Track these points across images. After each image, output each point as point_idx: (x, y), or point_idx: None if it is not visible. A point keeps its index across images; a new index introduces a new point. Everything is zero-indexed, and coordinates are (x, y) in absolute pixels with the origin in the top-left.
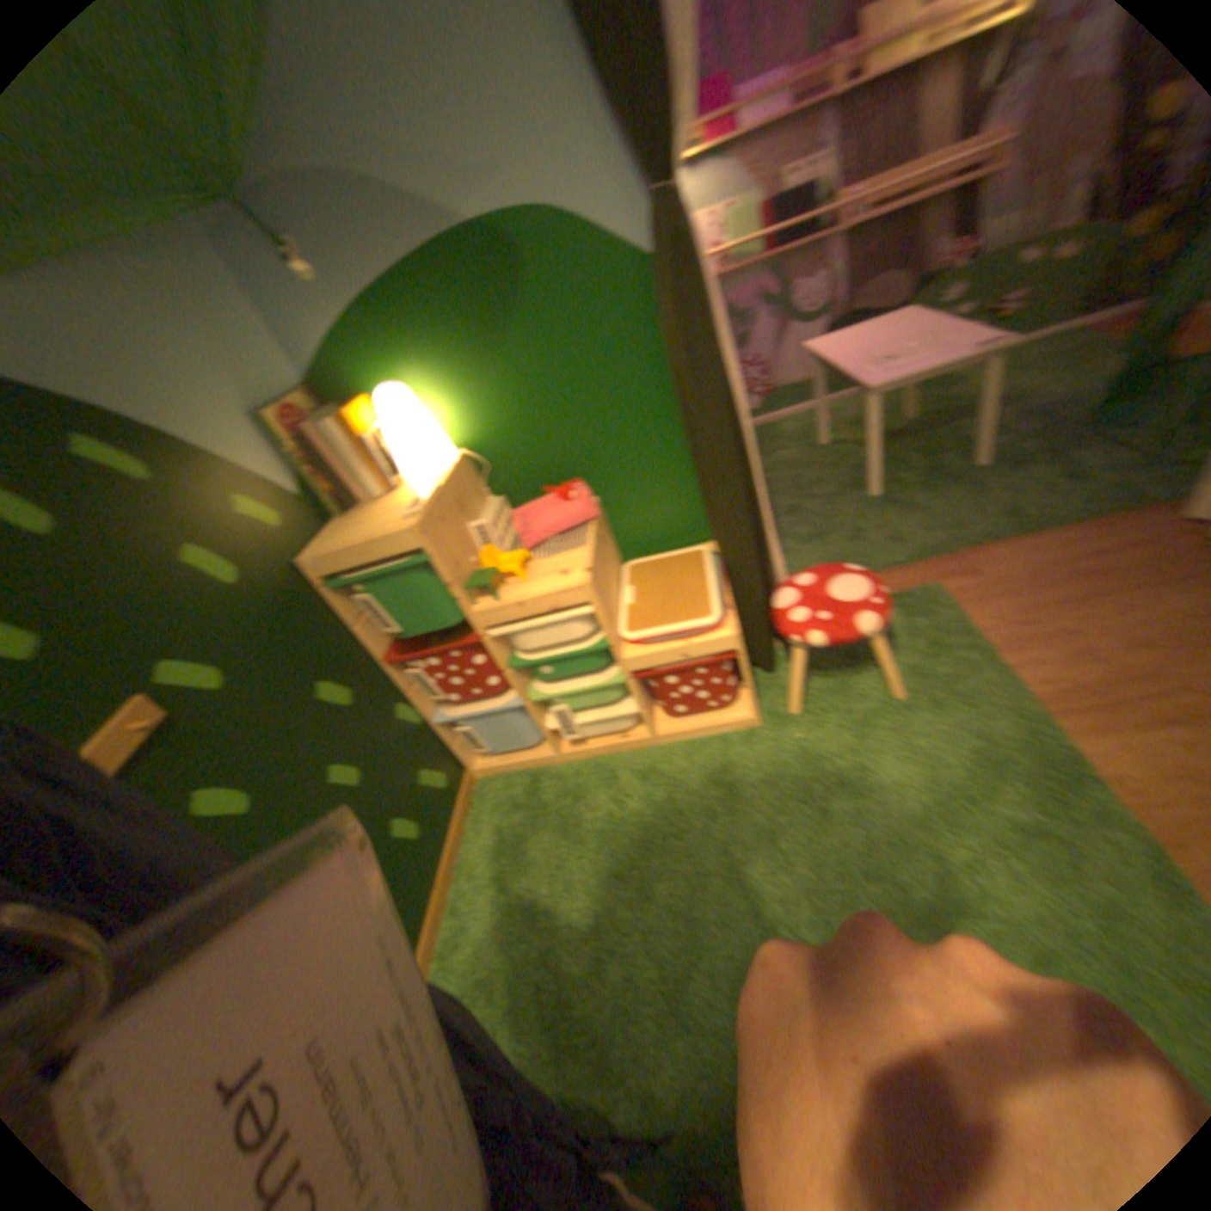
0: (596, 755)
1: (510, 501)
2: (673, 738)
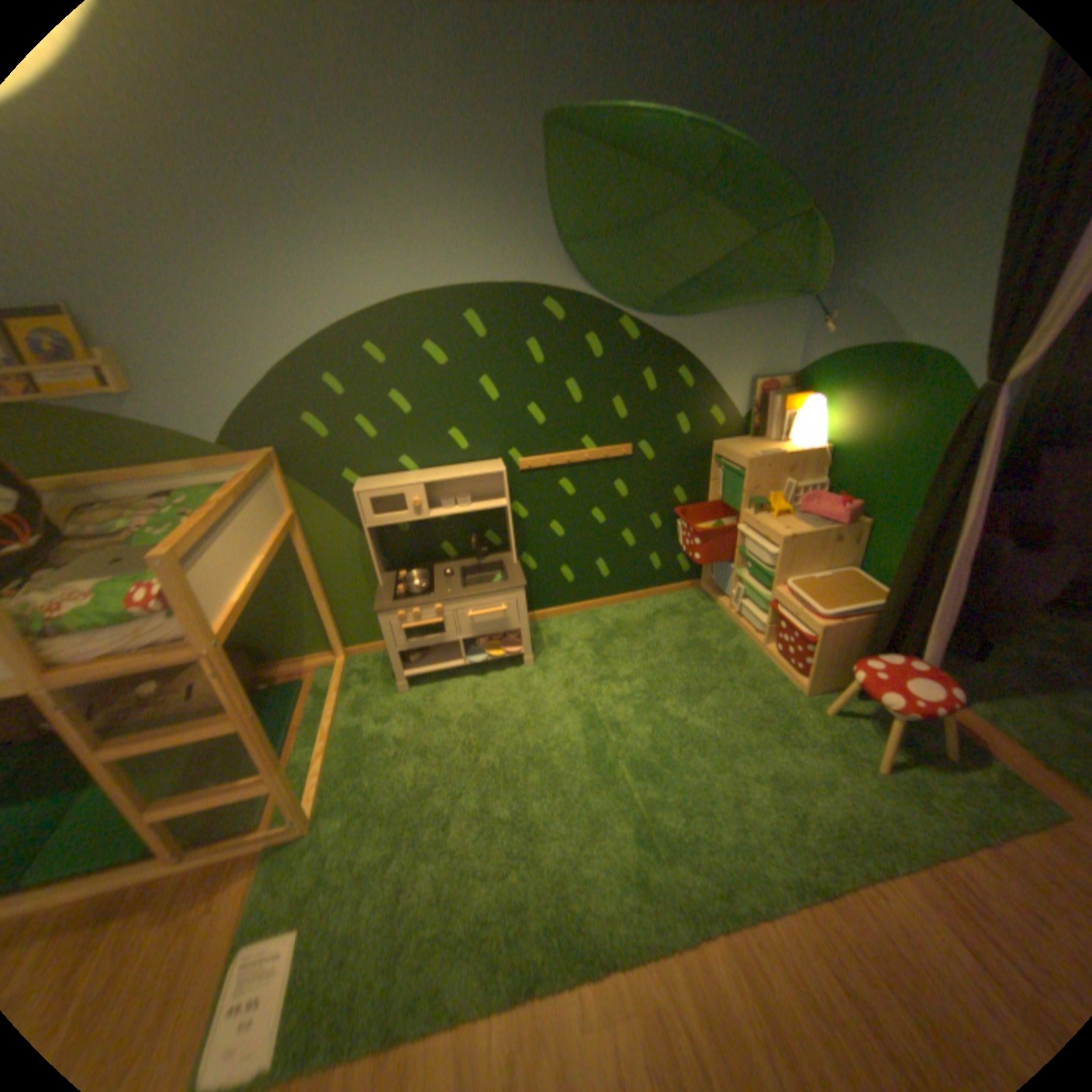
0: (736, 628)
1: (827, 489)
2: (767, 657)
